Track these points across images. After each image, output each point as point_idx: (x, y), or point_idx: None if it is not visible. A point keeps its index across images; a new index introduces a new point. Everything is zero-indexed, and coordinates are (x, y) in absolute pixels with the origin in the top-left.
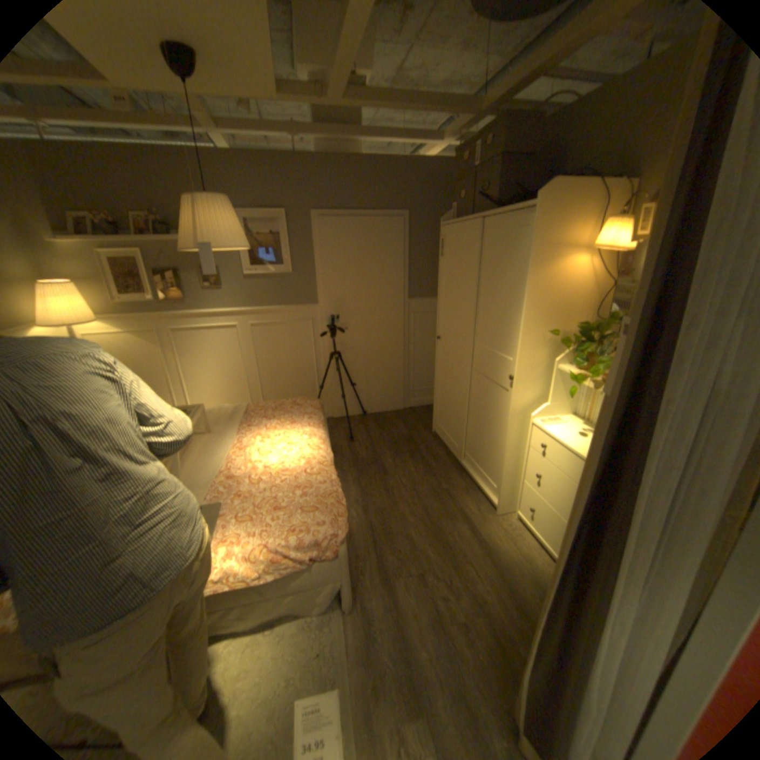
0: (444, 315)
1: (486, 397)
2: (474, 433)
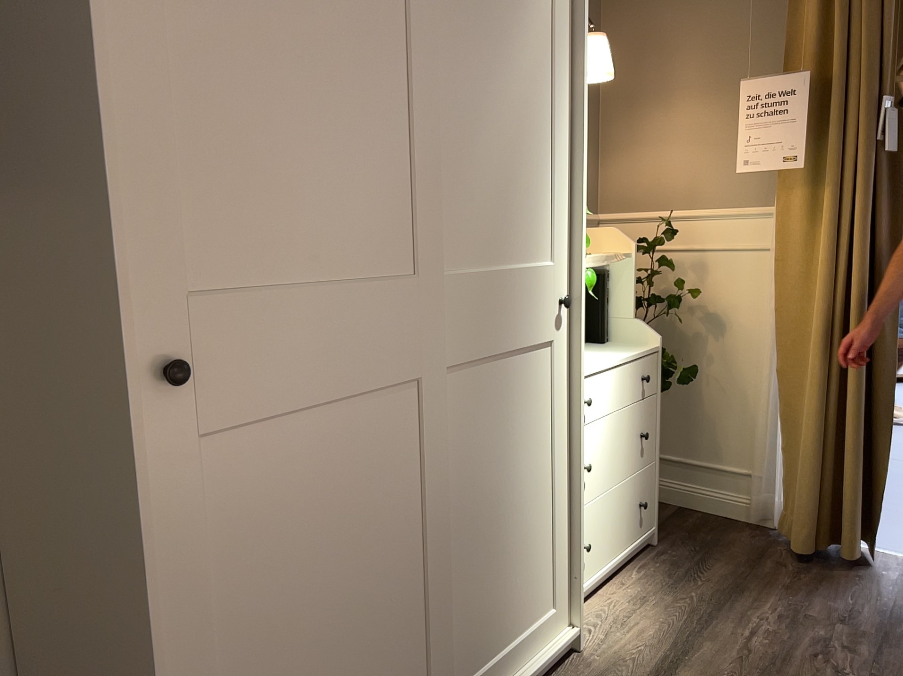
0: (216, 215)
1: (497, 415)
2: (473, 573)
